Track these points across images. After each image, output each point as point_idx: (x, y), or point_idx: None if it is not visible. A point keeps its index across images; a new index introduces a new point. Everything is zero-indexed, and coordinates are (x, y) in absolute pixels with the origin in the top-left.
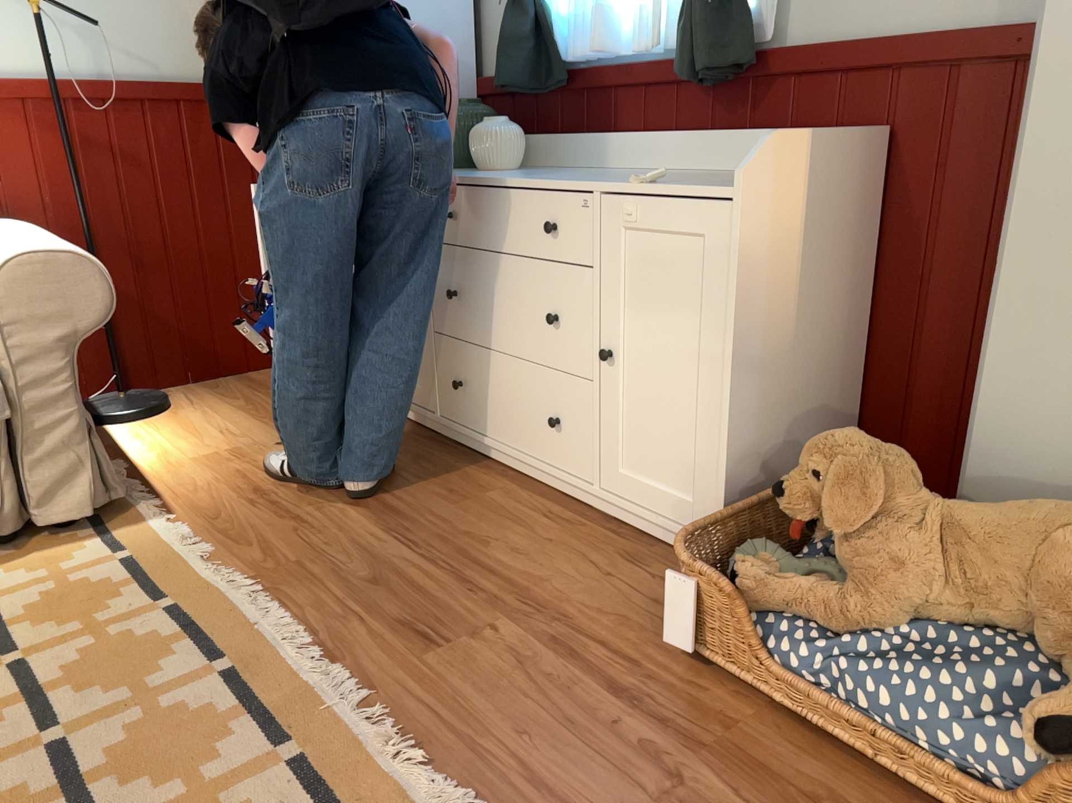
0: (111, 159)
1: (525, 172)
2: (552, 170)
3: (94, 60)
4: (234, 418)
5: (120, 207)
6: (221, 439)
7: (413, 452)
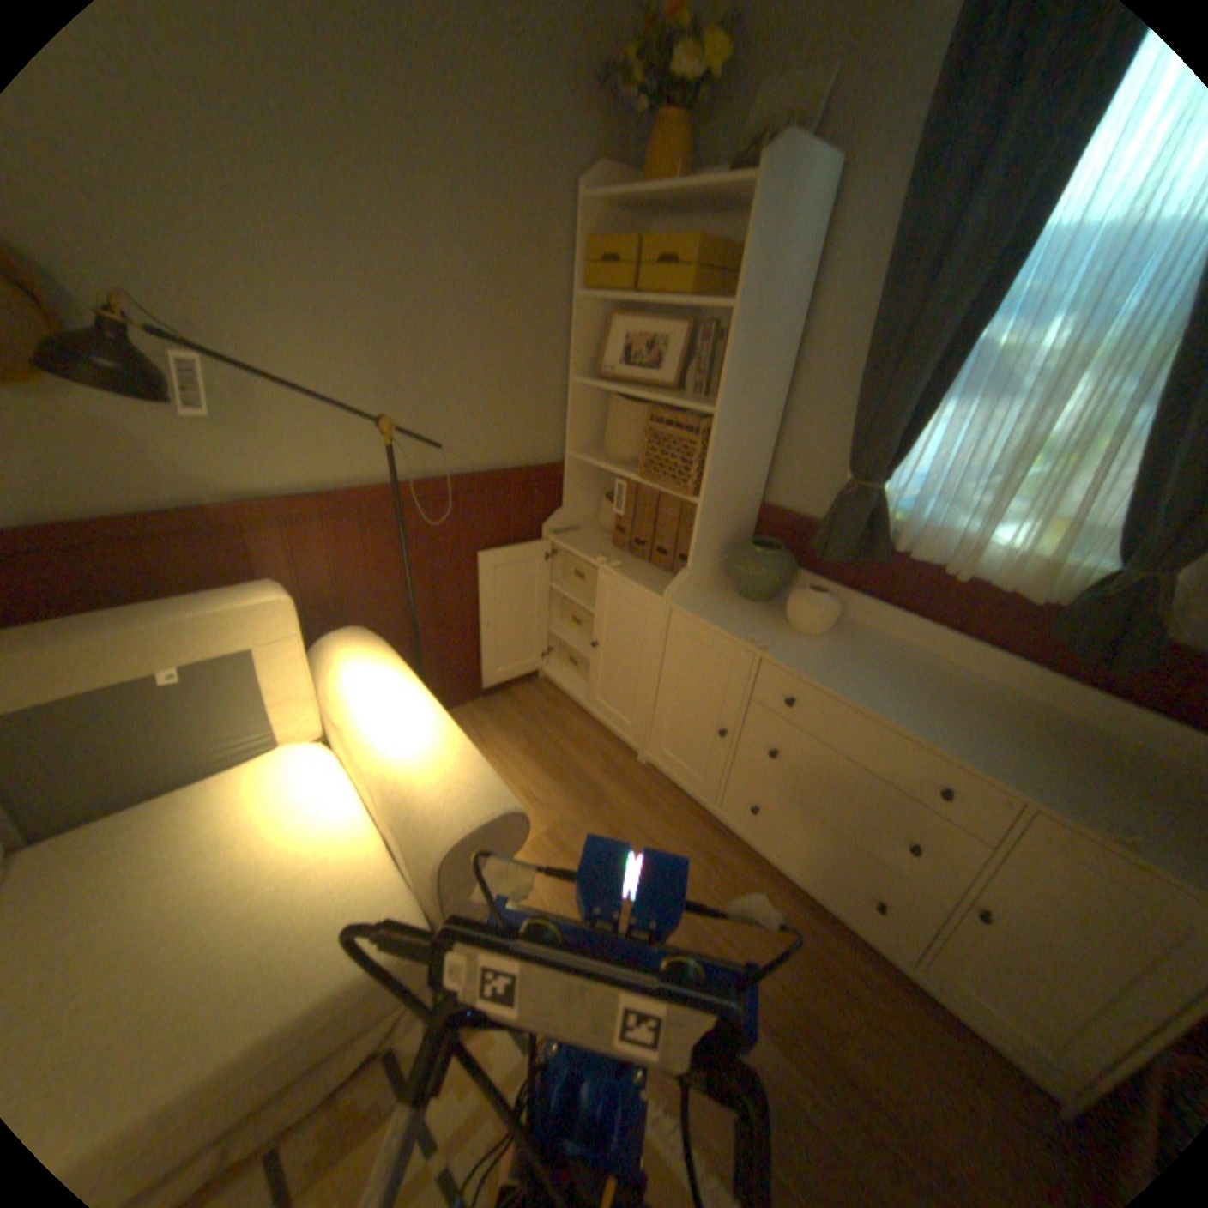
0: (426, 541)
1: (843, 642)
2: (856, 631)
3: (419, 455)
4: (528, 770)
5: (429, 579)
6: (532, 809)
7: (703, 846)
